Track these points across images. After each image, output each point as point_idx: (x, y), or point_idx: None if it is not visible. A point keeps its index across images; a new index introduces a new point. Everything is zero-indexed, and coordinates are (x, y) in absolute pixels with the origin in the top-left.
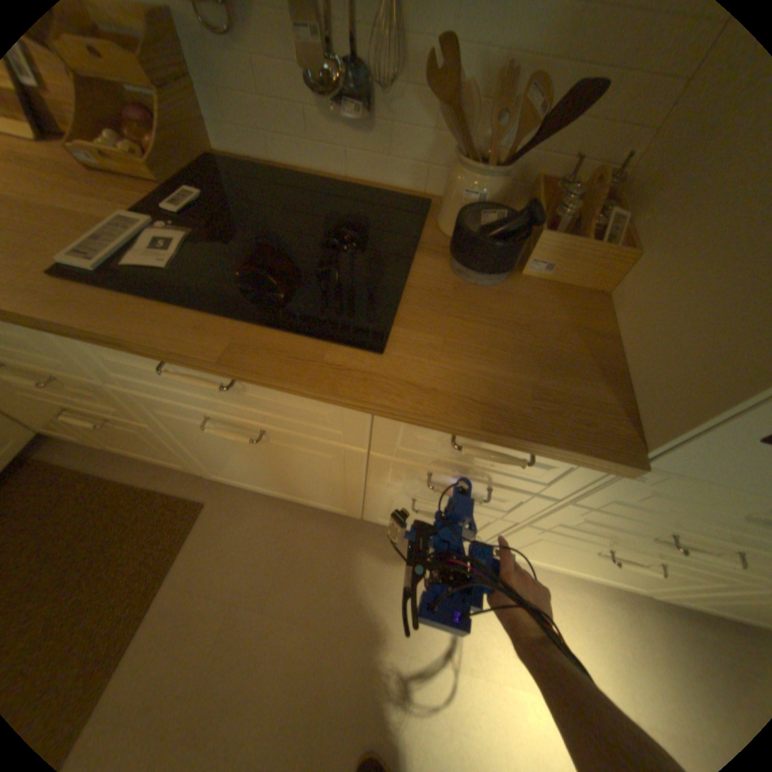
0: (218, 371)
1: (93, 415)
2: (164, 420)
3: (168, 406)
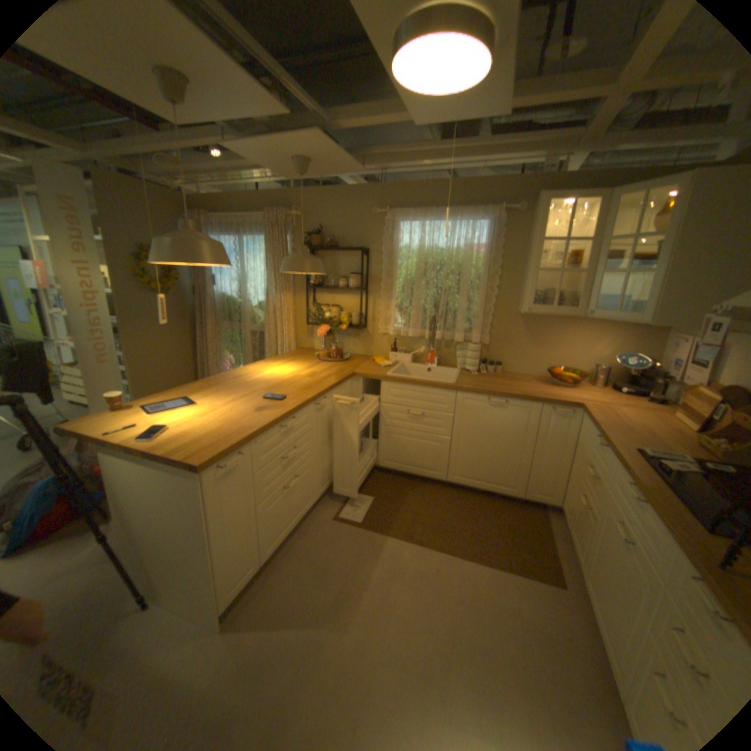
0: (646, 498)
1: (591, 506)
2: (609, 520)
3: (618, 511)
